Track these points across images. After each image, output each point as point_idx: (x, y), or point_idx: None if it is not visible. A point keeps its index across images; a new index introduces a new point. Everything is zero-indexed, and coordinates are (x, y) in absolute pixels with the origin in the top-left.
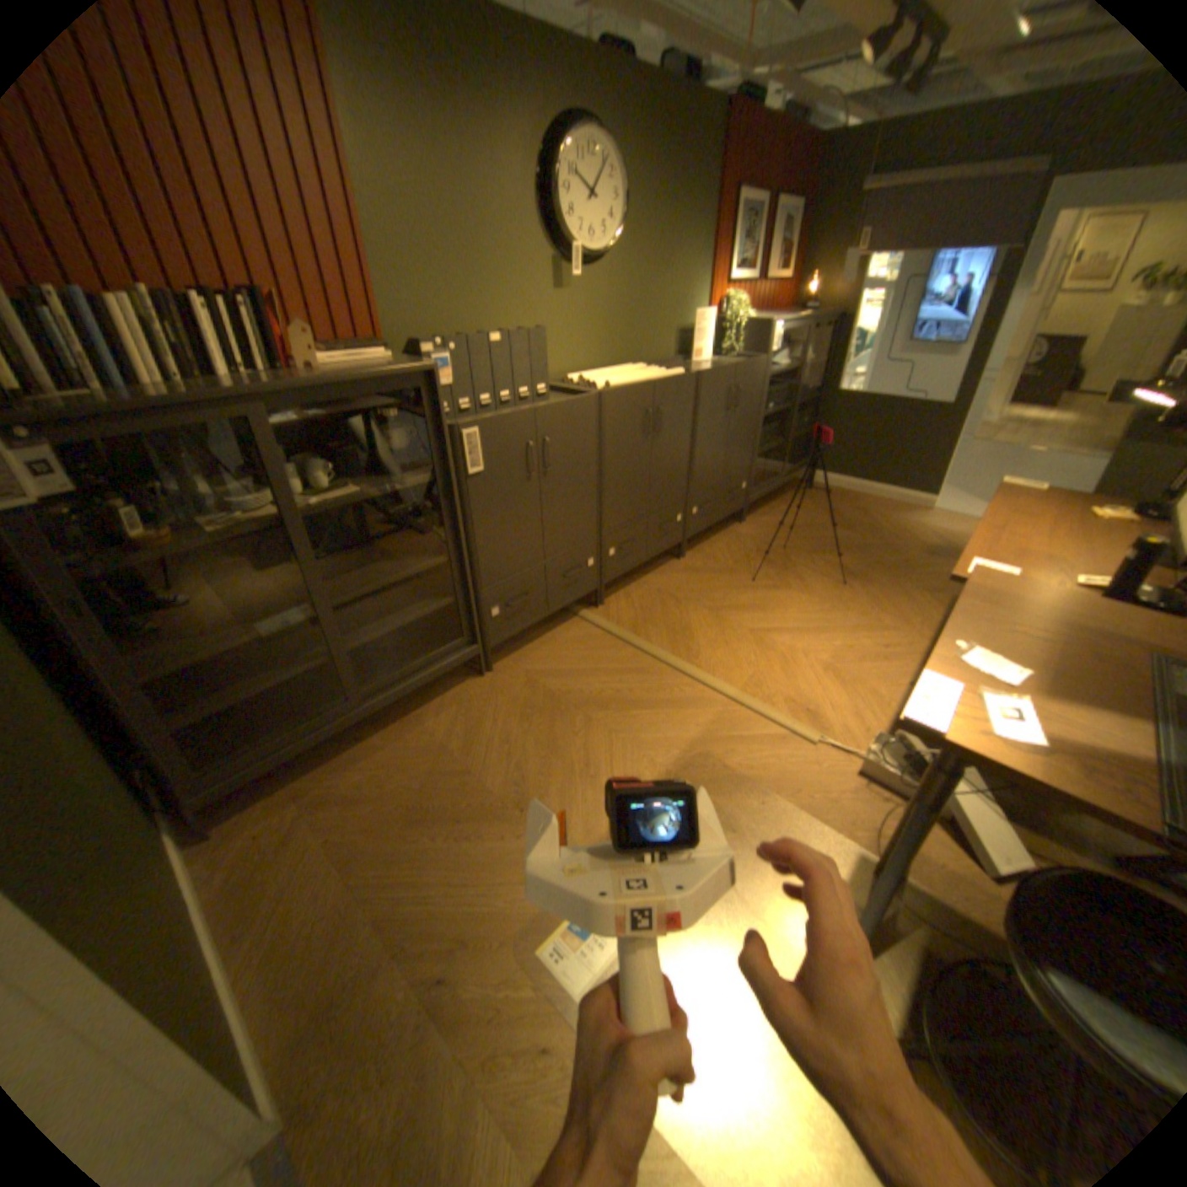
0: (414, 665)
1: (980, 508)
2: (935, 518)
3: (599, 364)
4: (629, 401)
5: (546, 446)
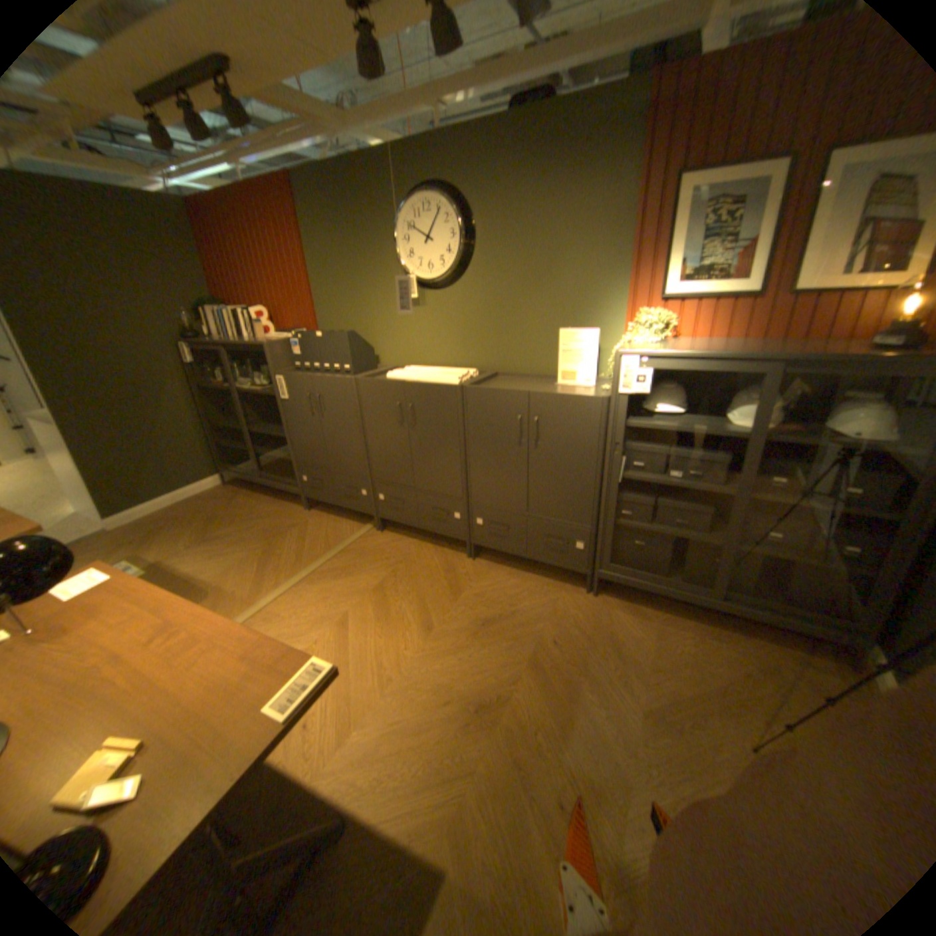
0: (278, 477)
1: None
2: None
3: (456, 363)
4: (380, 391)
5: (319, 399)
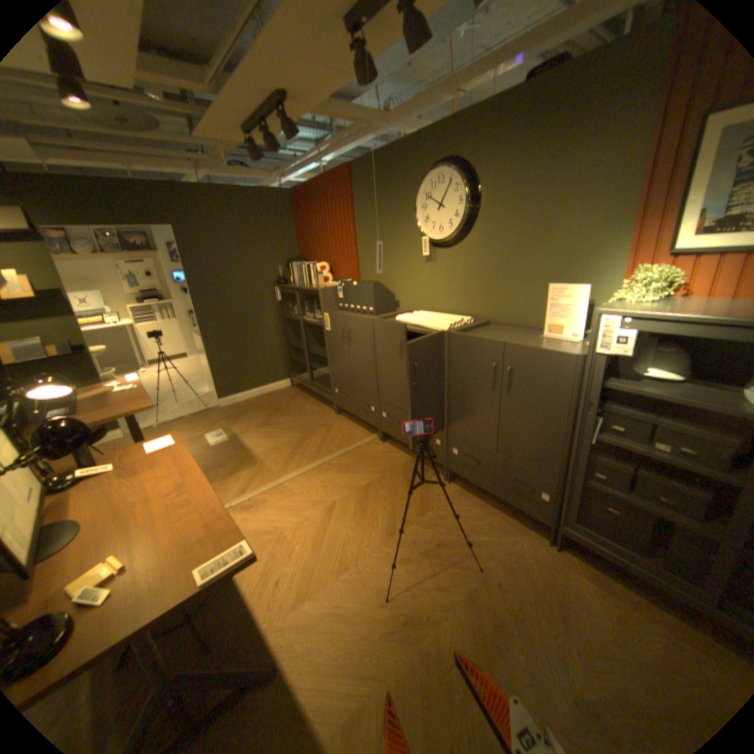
0: (322, 387)
1: None
2: None
3: (457, 311)
4: (388, 330)
5: (349, 333)
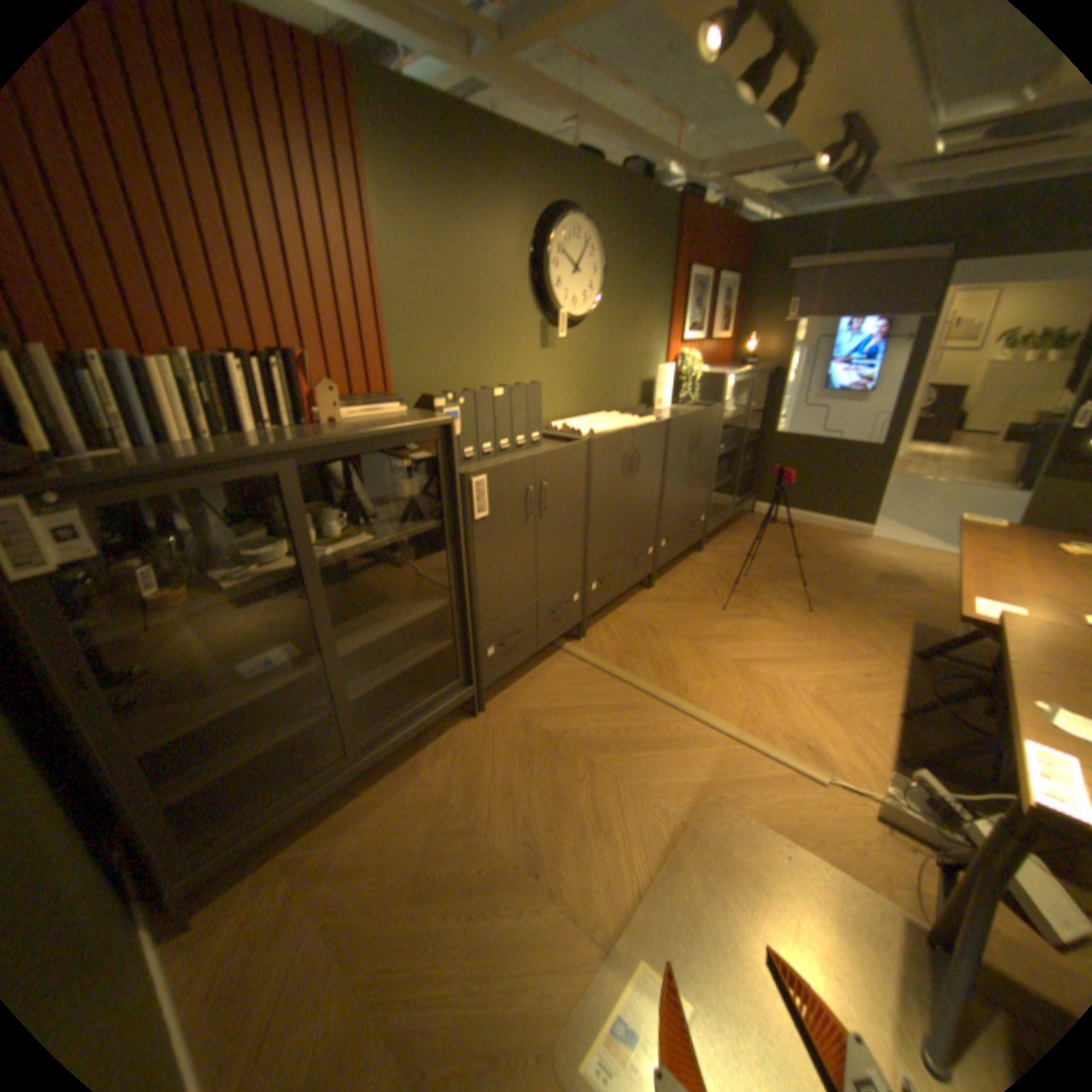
0: (412, 710)
1: (913, 537)
2: (875, 546)
3: (577, 412)
4: (614, 447)
5: (543, 490)
